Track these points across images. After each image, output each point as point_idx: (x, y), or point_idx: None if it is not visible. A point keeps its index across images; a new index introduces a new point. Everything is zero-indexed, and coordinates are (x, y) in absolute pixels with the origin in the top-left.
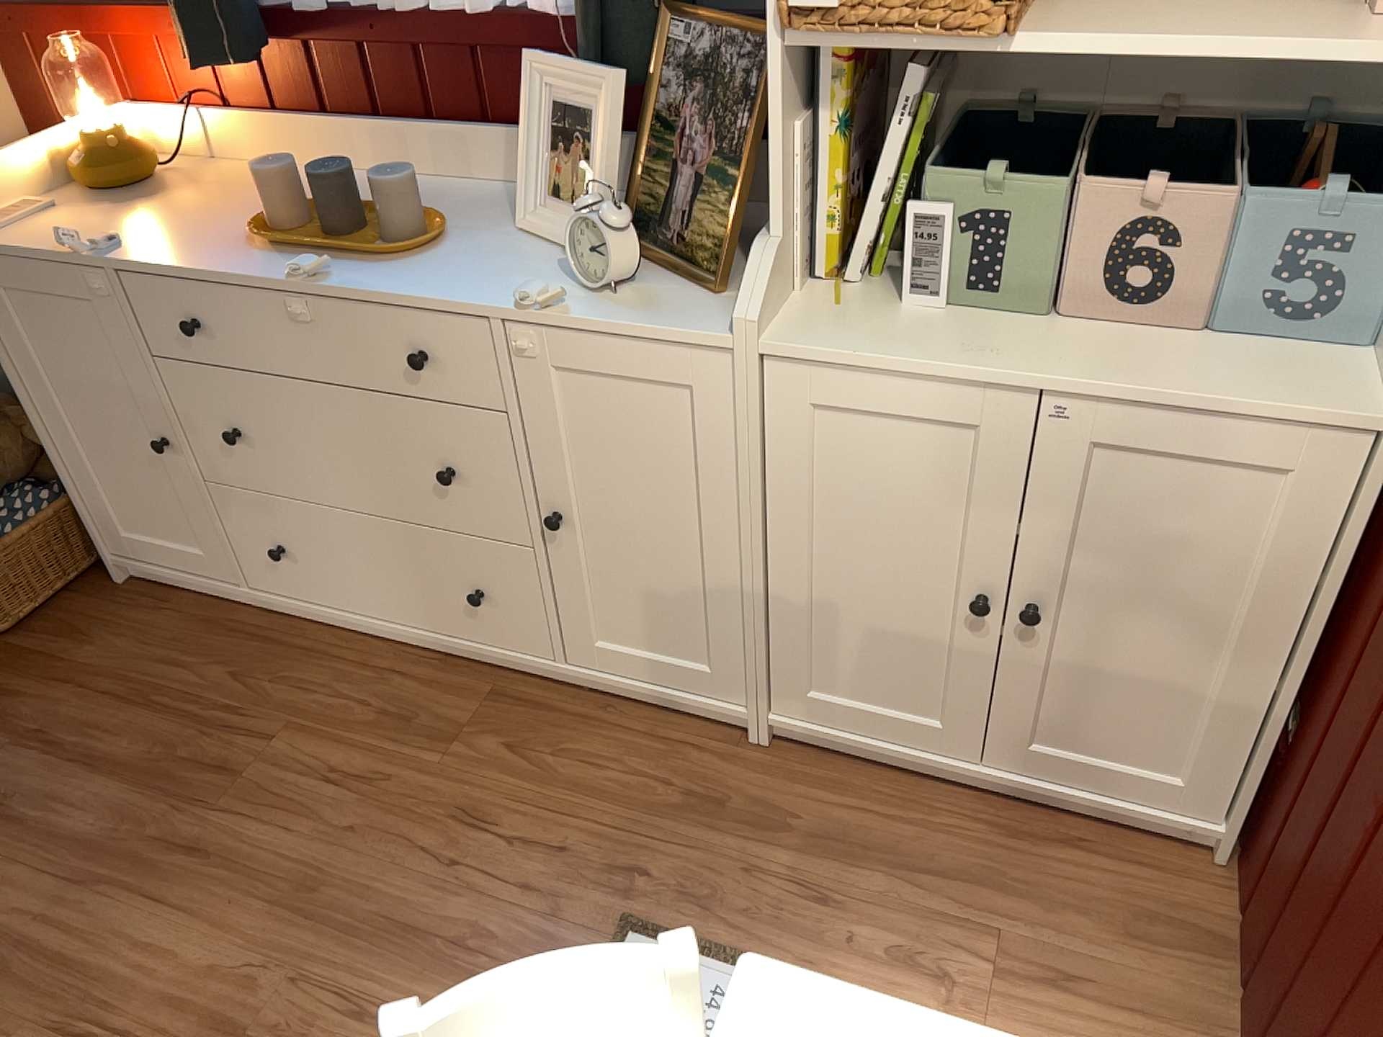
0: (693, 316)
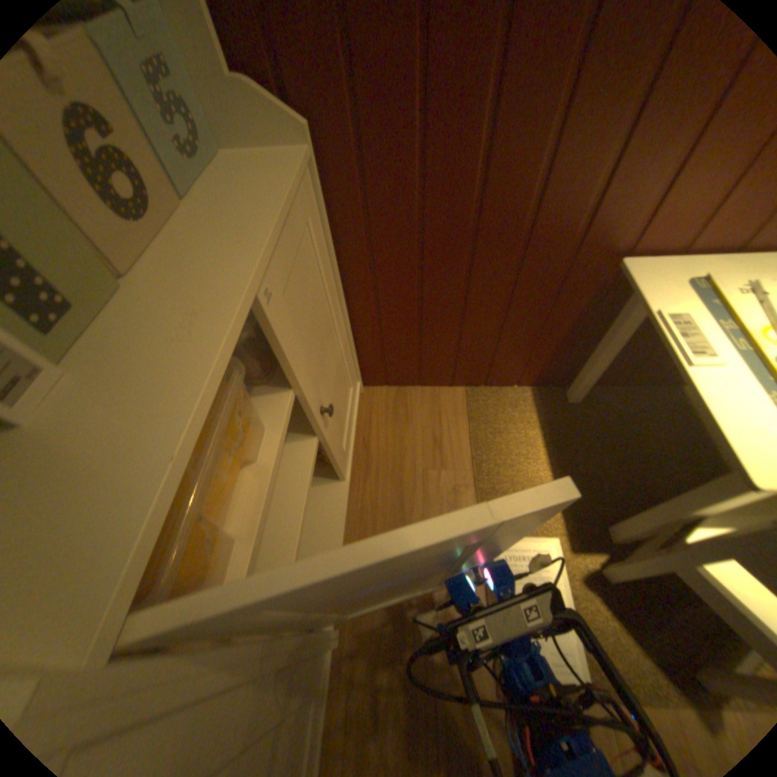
0: None
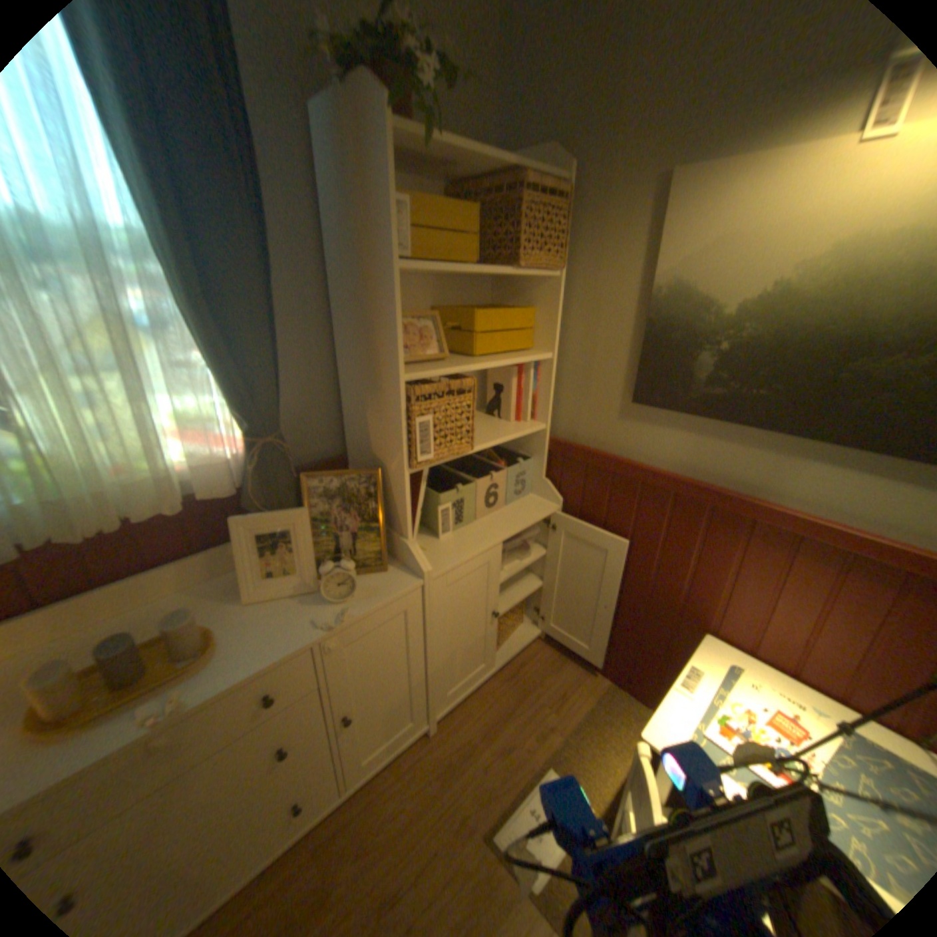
0: (392, 583)
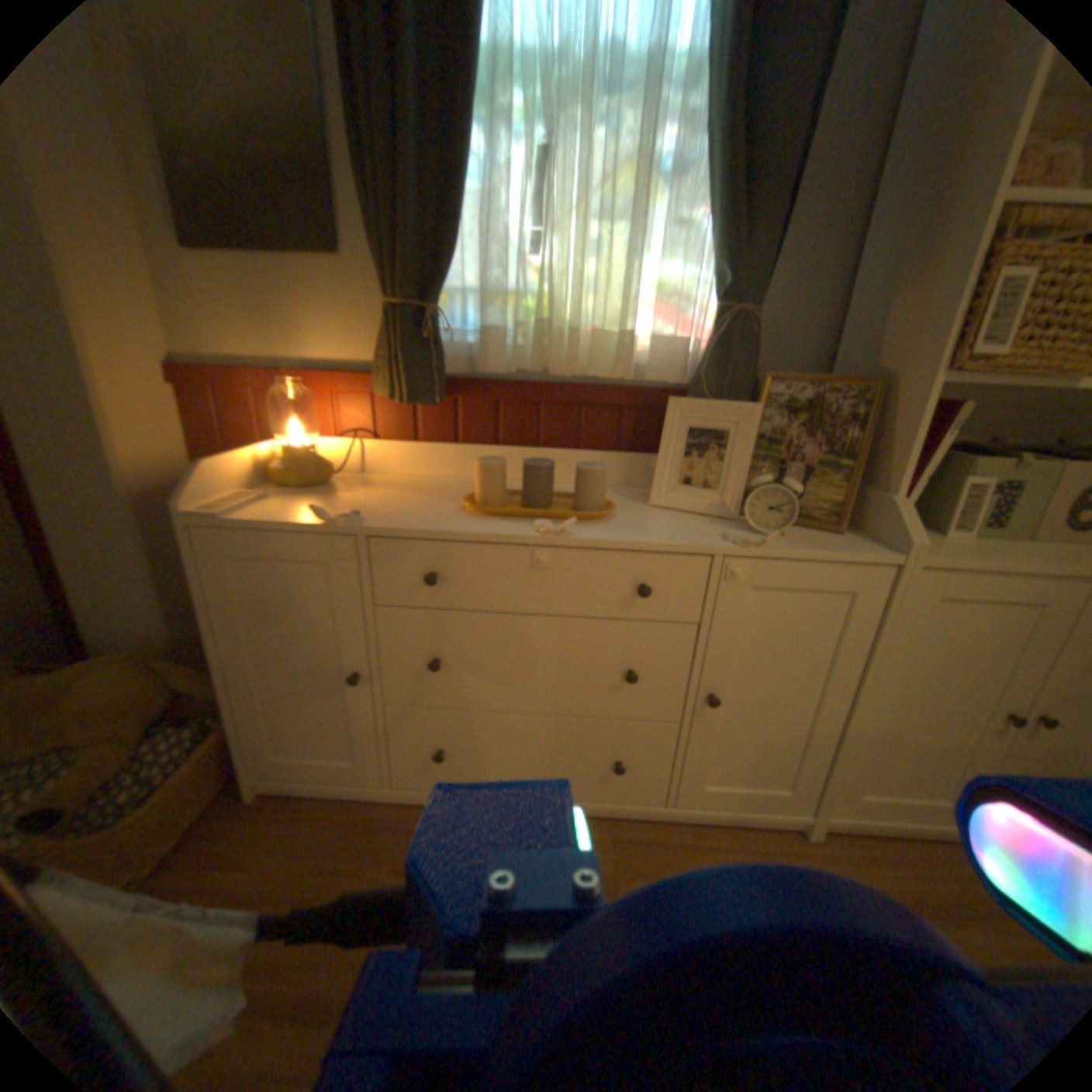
0: (849, 545)
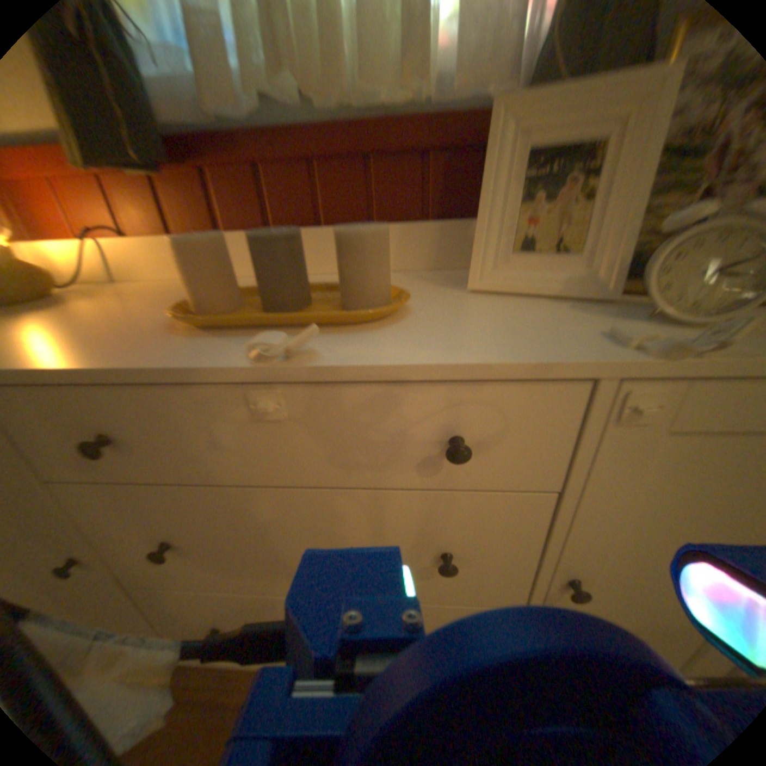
0: None
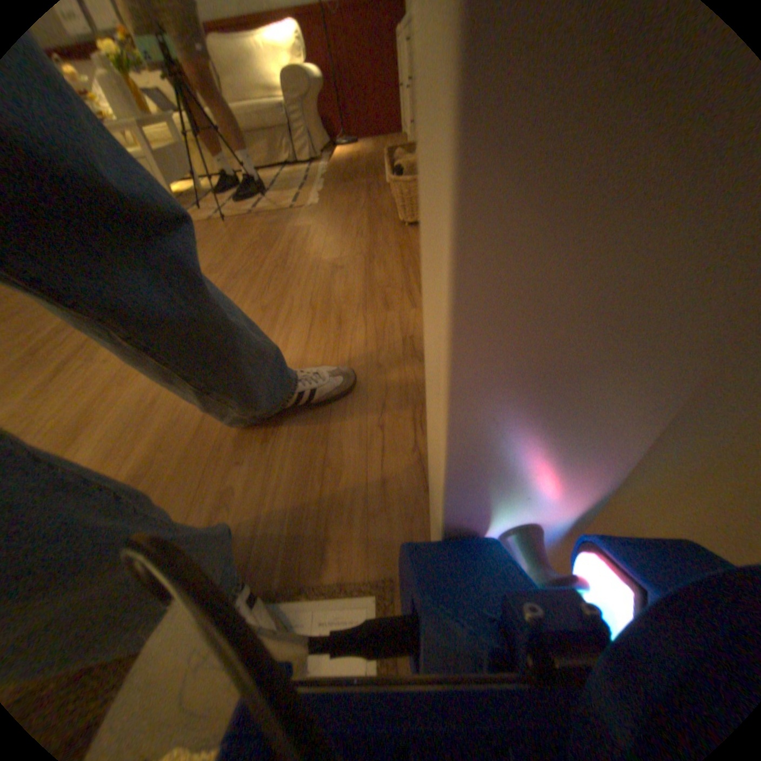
0: None
